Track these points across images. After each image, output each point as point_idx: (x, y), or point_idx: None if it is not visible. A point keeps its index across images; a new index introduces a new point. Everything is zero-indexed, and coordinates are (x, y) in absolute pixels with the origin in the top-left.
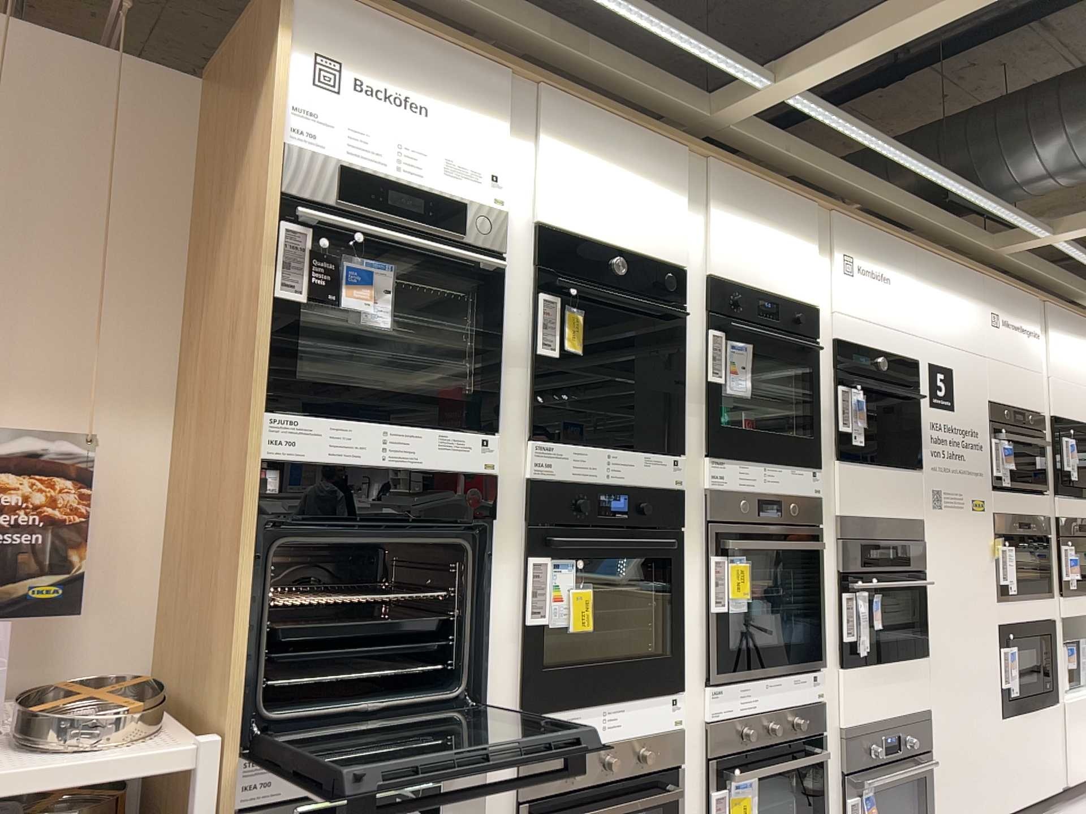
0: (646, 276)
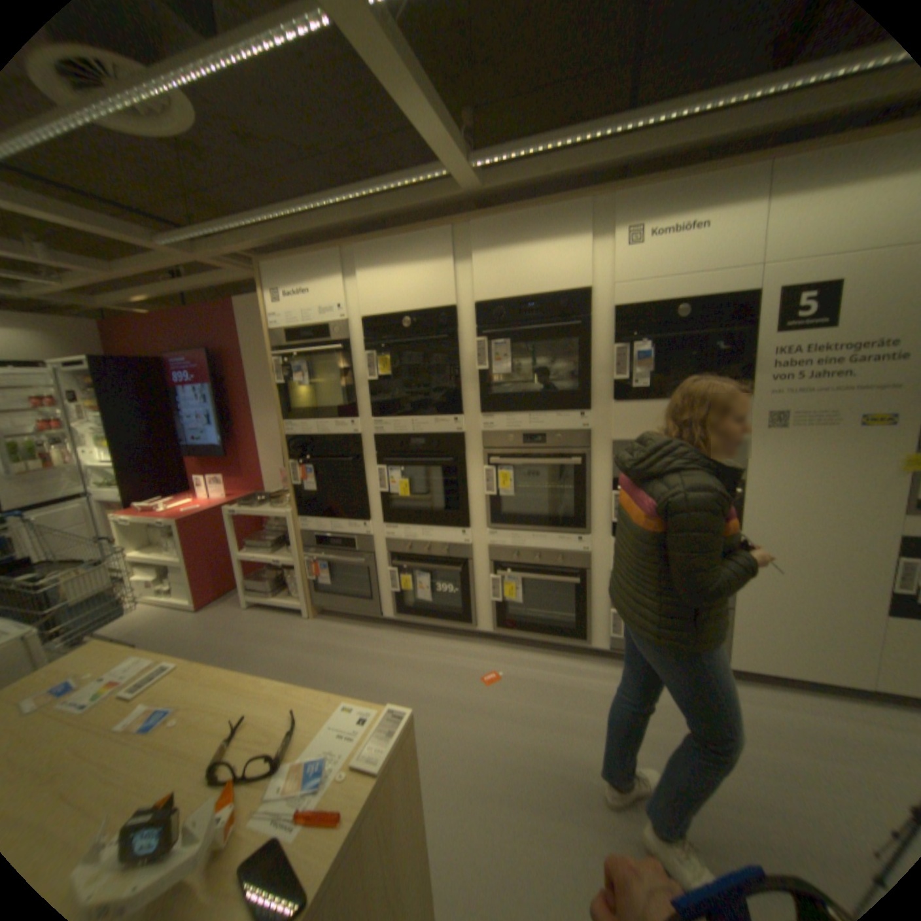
0: (432, 316)
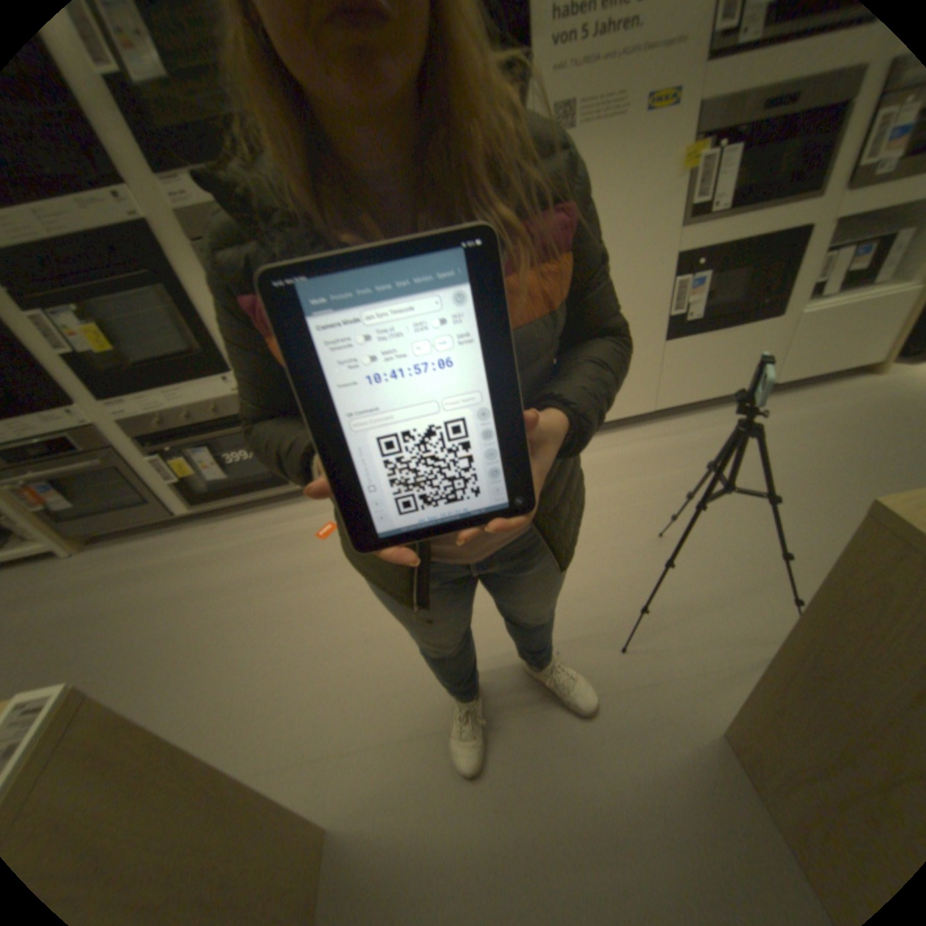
0: None
